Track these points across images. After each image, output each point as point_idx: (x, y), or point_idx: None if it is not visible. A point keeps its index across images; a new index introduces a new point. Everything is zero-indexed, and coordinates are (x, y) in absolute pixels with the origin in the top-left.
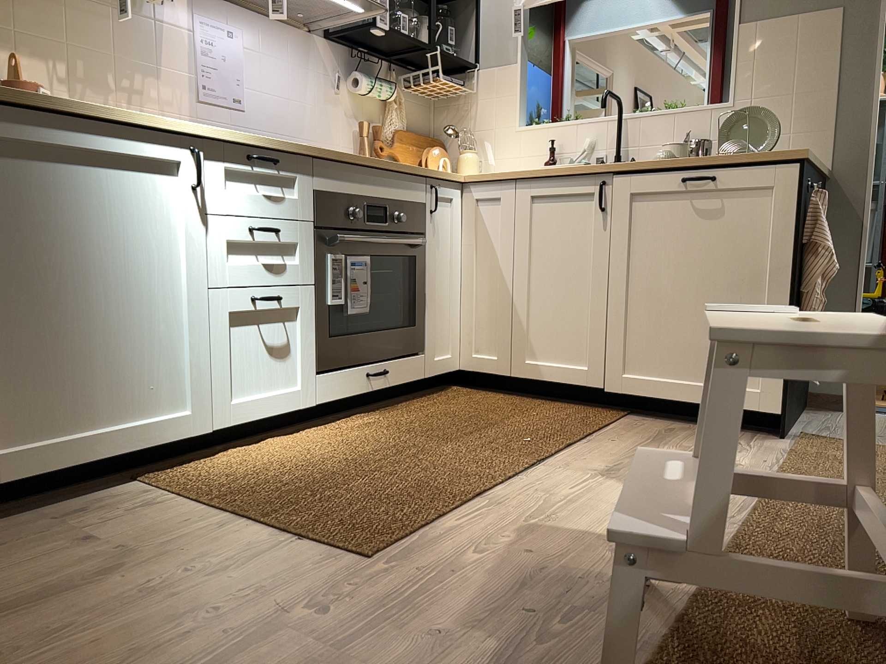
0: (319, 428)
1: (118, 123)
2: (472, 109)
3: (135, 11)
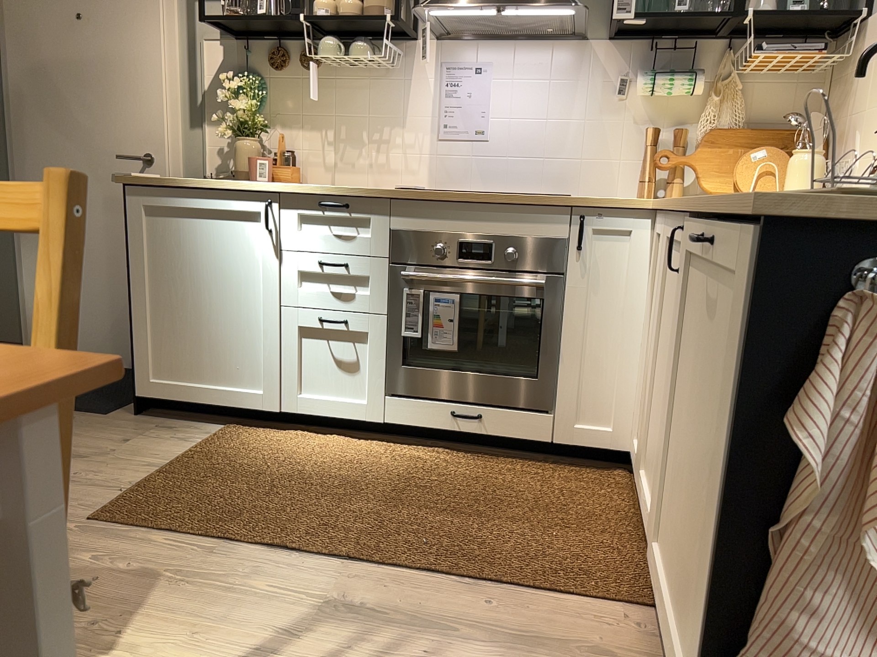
0: (393, 445)
1: (216, 190)
2: (848, 84)
3: (385, 76)
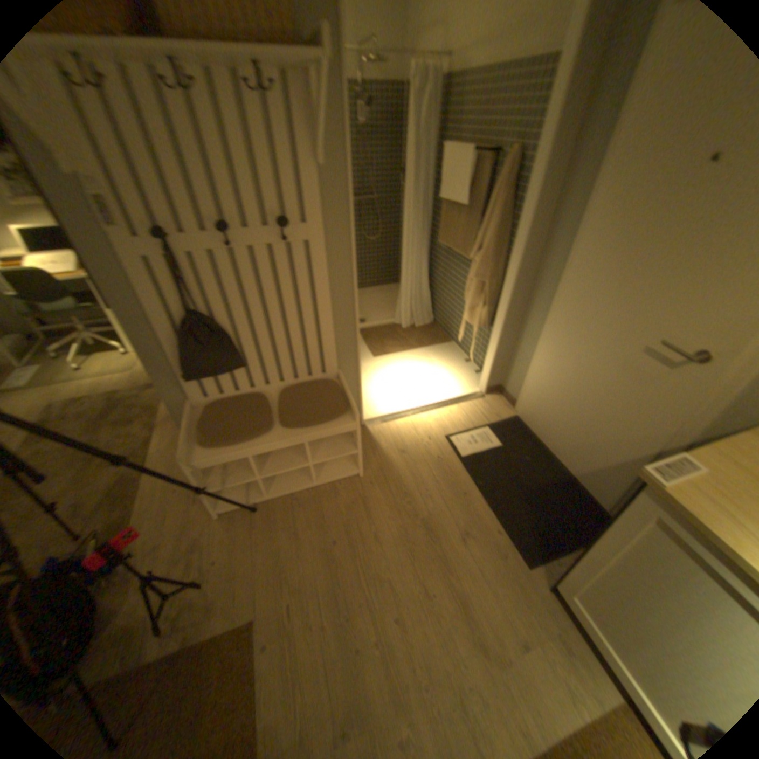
0: None
1: None
2: None
3: None
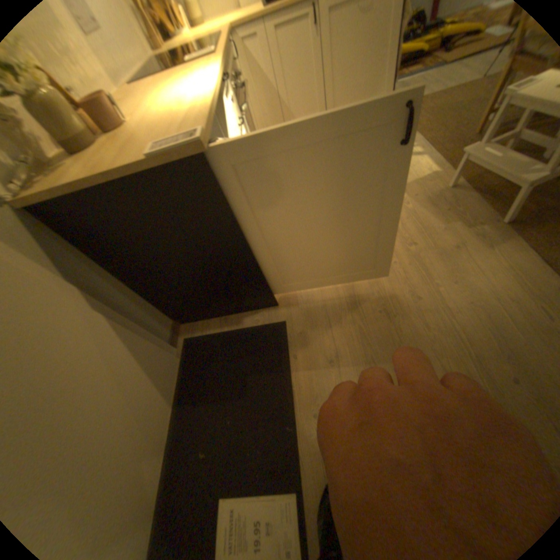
0: None
1: (215, 100)
2: None
3: None
